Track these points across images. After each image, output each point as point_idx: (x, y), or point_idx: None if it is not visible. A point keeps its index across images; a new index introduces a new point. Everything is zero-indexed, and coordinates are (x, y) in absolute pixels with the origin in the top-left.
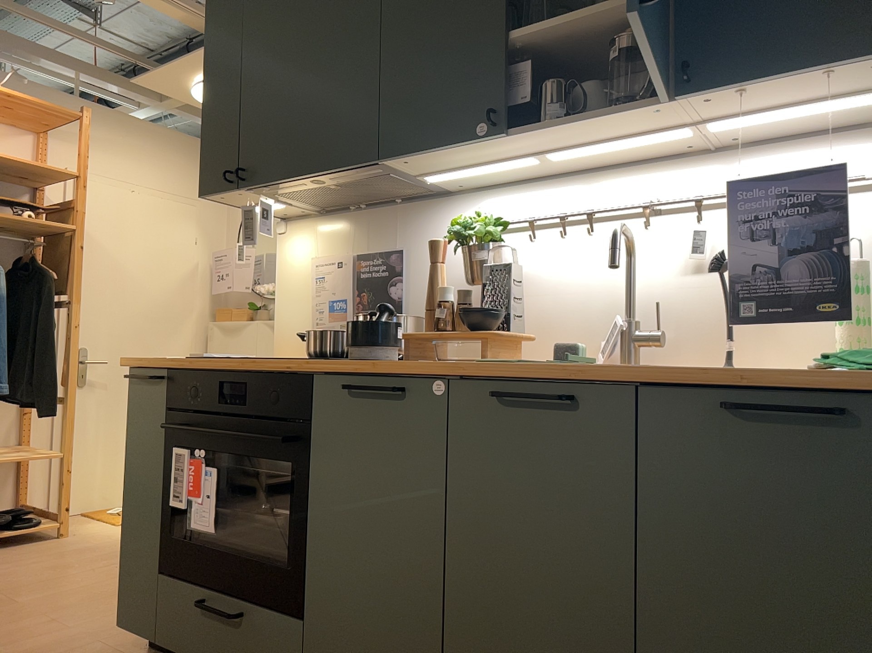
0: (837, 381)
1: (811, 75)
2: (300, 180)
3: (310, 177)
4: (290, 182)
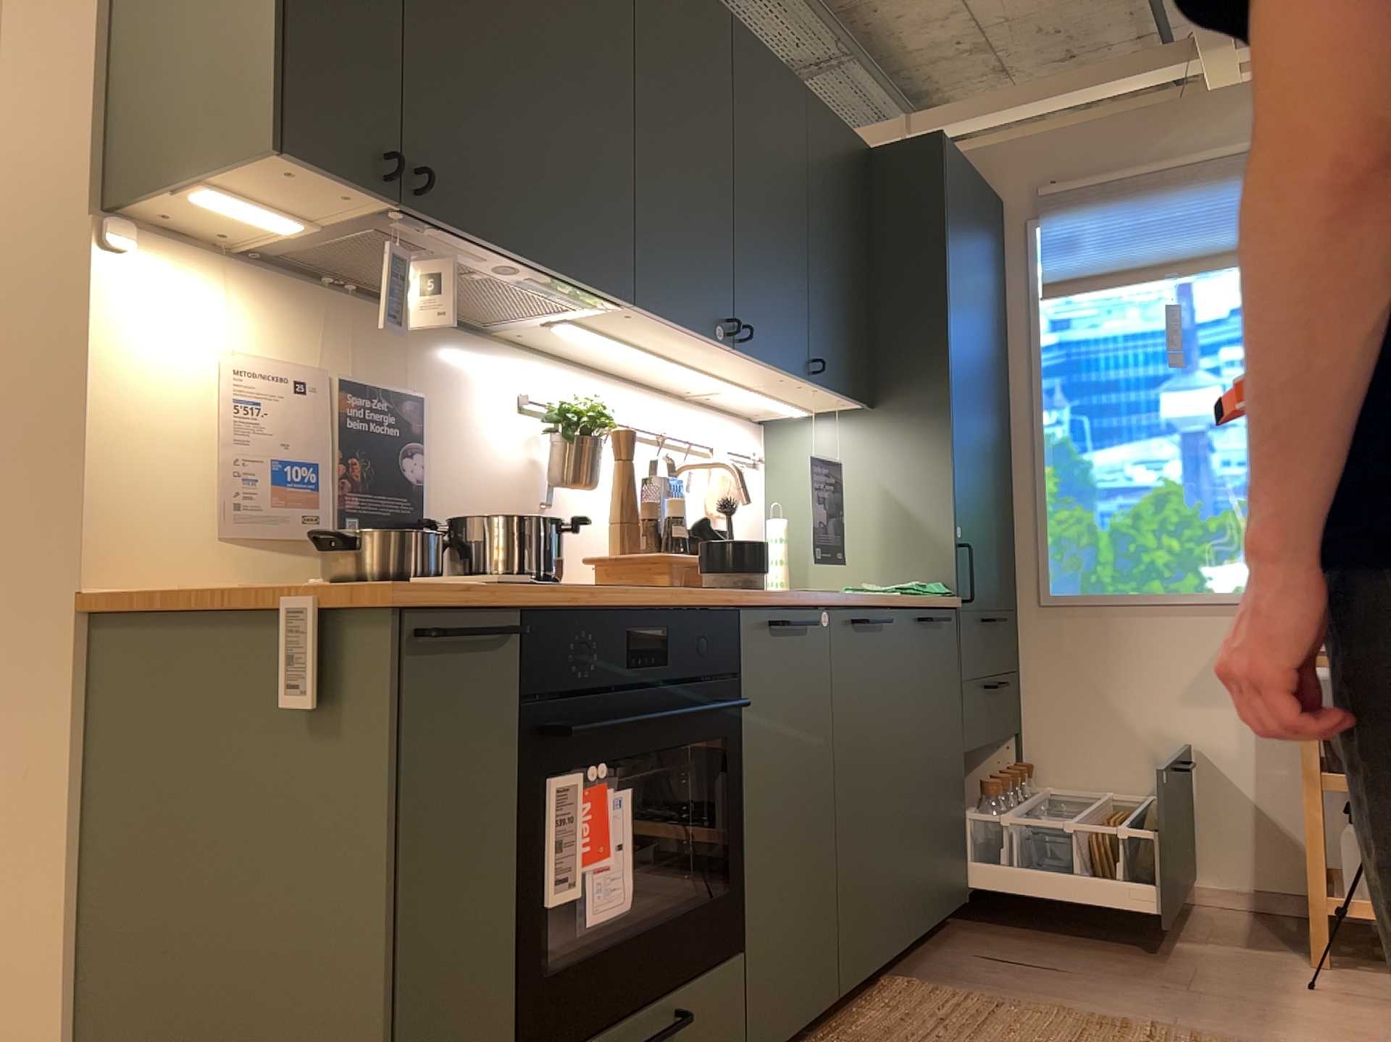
0: (936, 602)
1: (839, 396)
2: (509, 257)
3: (530, 265)
4: (490, 250)
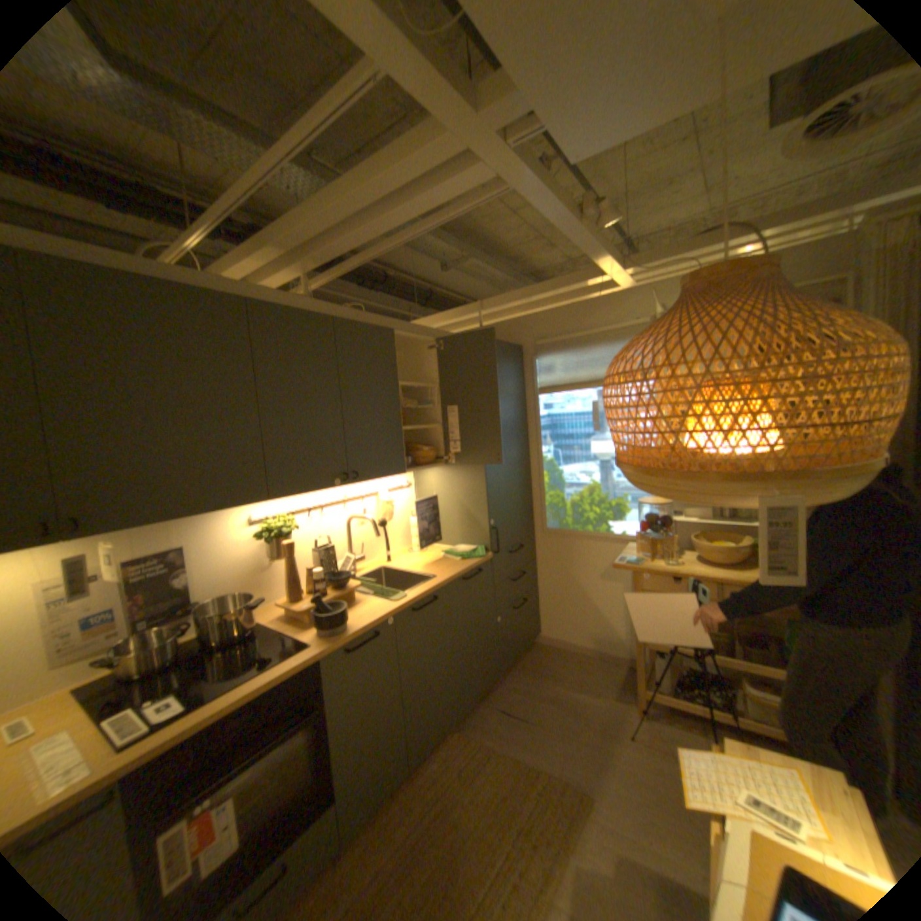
0: (475, 563)
1: (430, 468)
2: (168, 520)
3: (185, 516)
4: (152, 523)
